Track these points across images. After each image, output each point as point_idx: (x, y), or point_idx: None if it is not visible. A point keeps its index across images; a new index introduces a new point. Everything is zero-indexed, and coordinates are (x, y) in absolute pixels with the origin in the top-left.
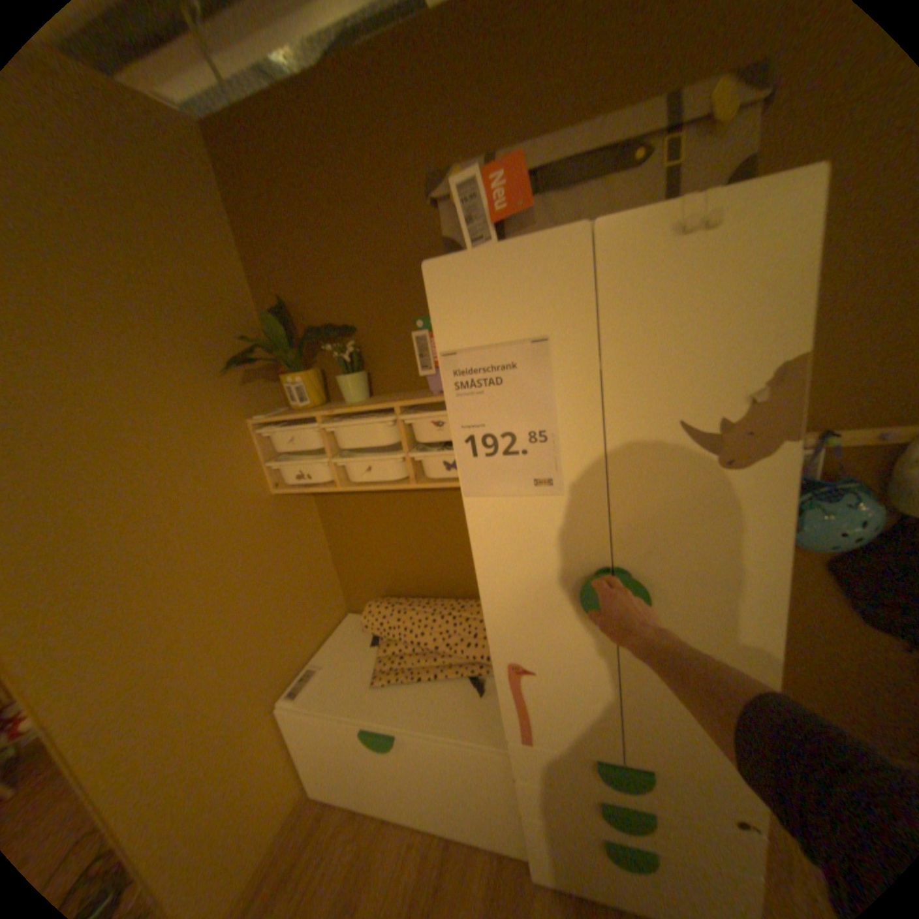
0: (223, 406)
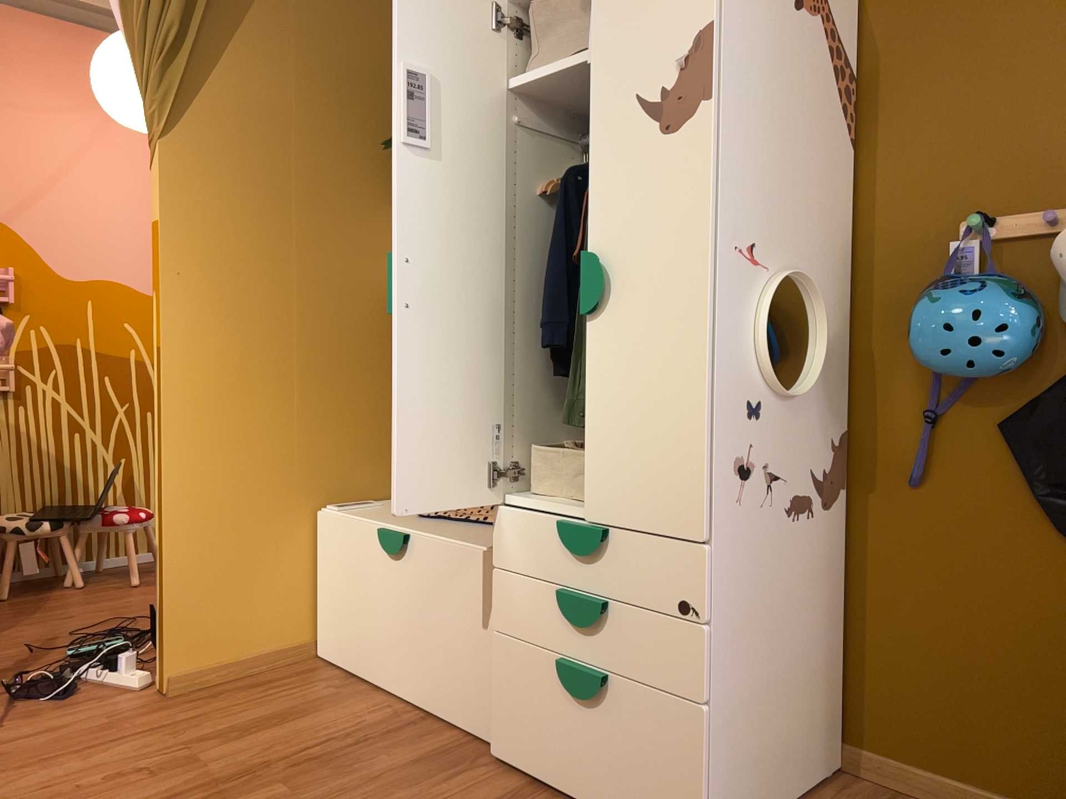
0: (379, 183)
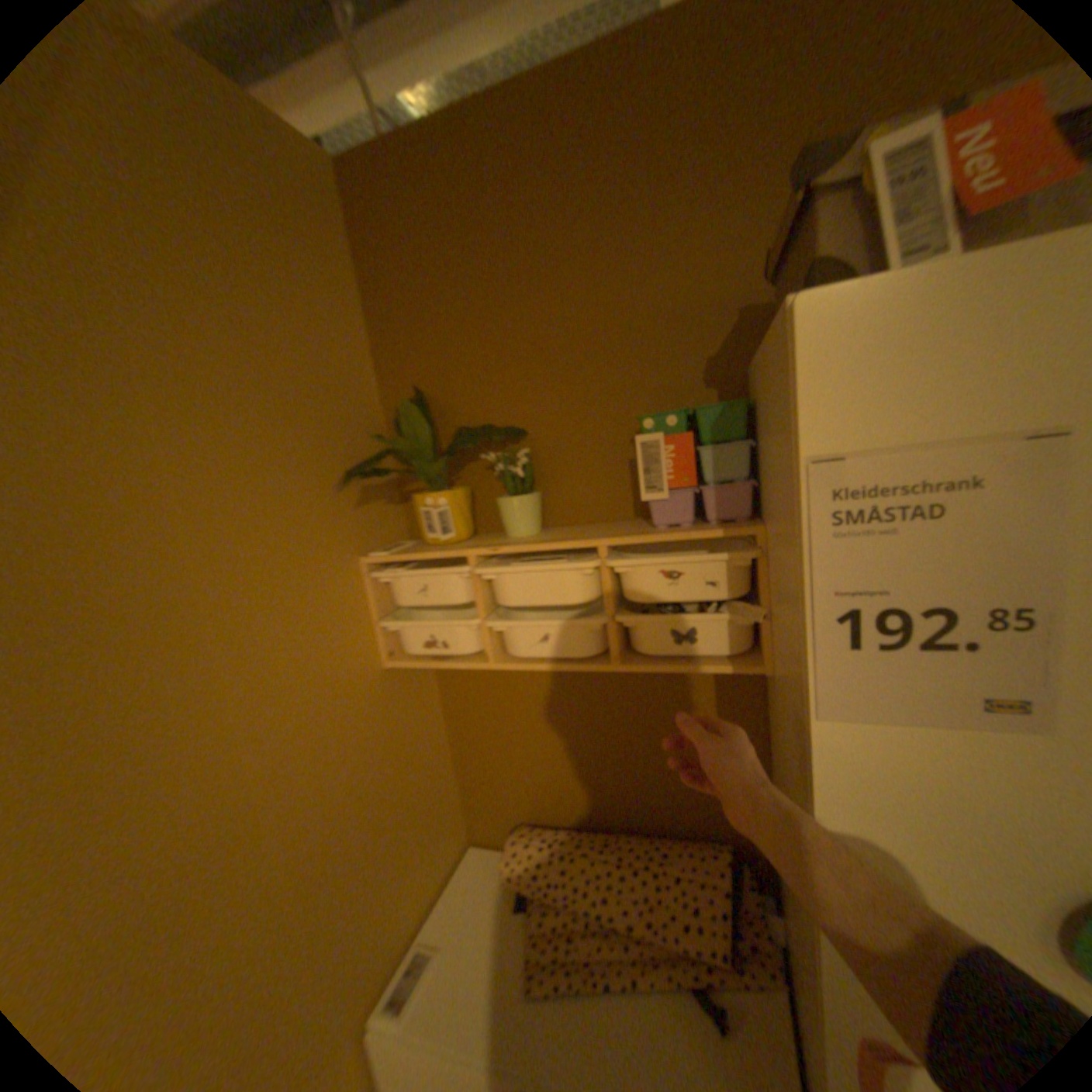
0: (332, 535)
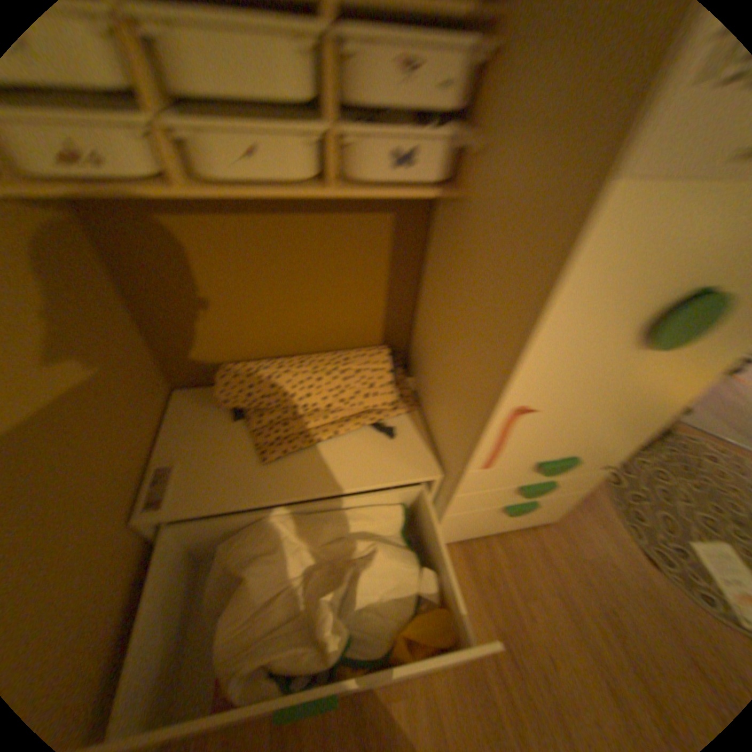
0: None
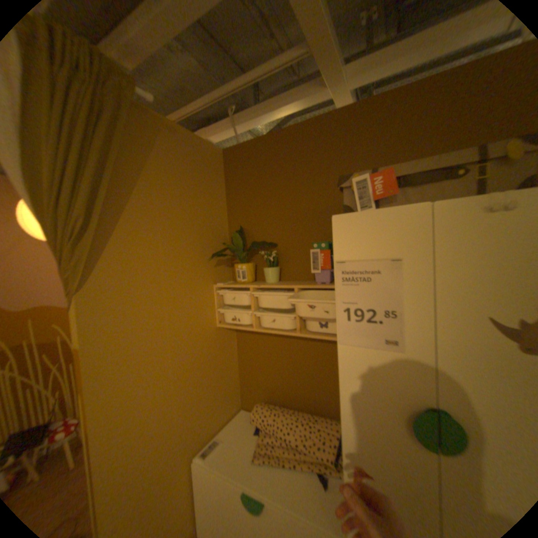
0: (204, 275)
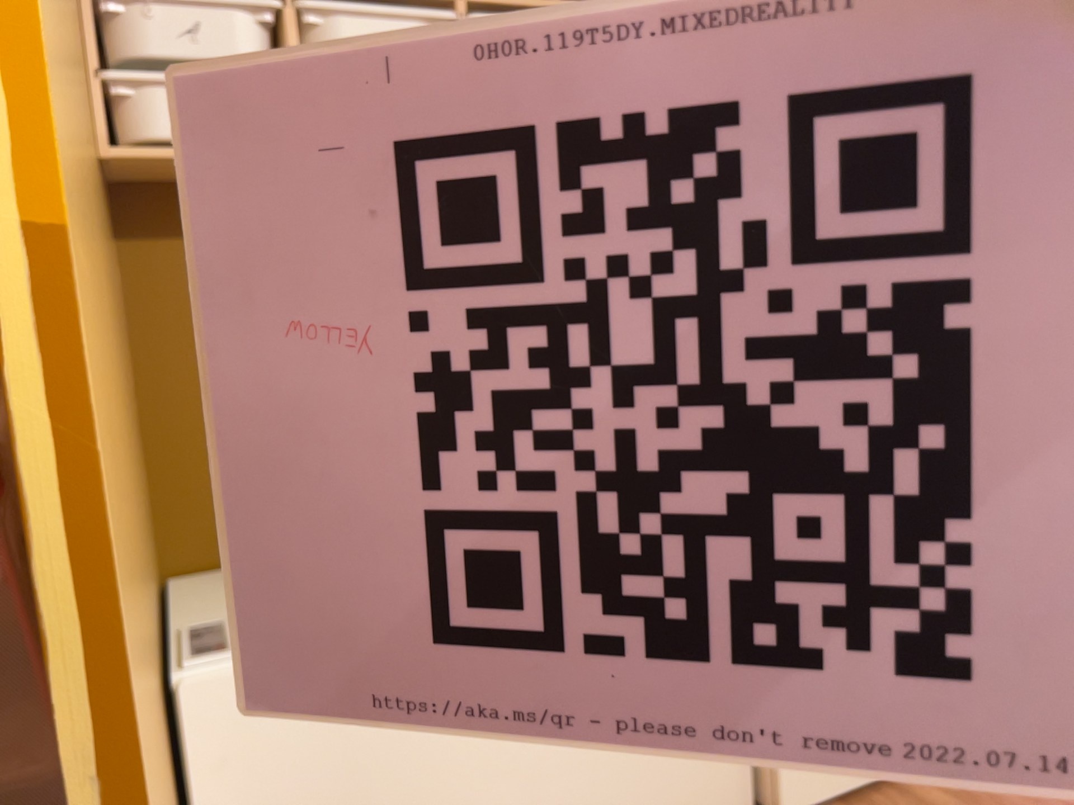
0: None
